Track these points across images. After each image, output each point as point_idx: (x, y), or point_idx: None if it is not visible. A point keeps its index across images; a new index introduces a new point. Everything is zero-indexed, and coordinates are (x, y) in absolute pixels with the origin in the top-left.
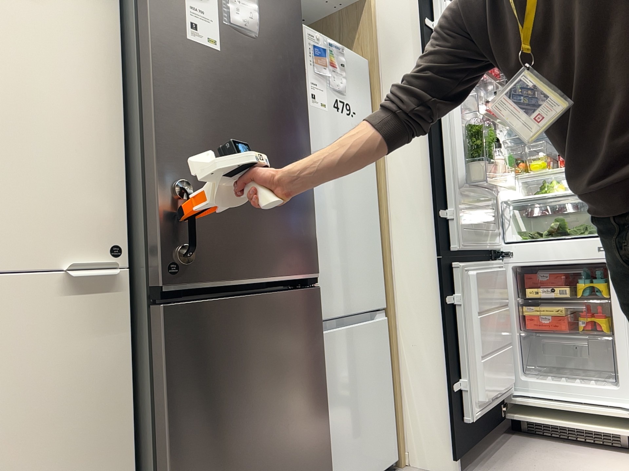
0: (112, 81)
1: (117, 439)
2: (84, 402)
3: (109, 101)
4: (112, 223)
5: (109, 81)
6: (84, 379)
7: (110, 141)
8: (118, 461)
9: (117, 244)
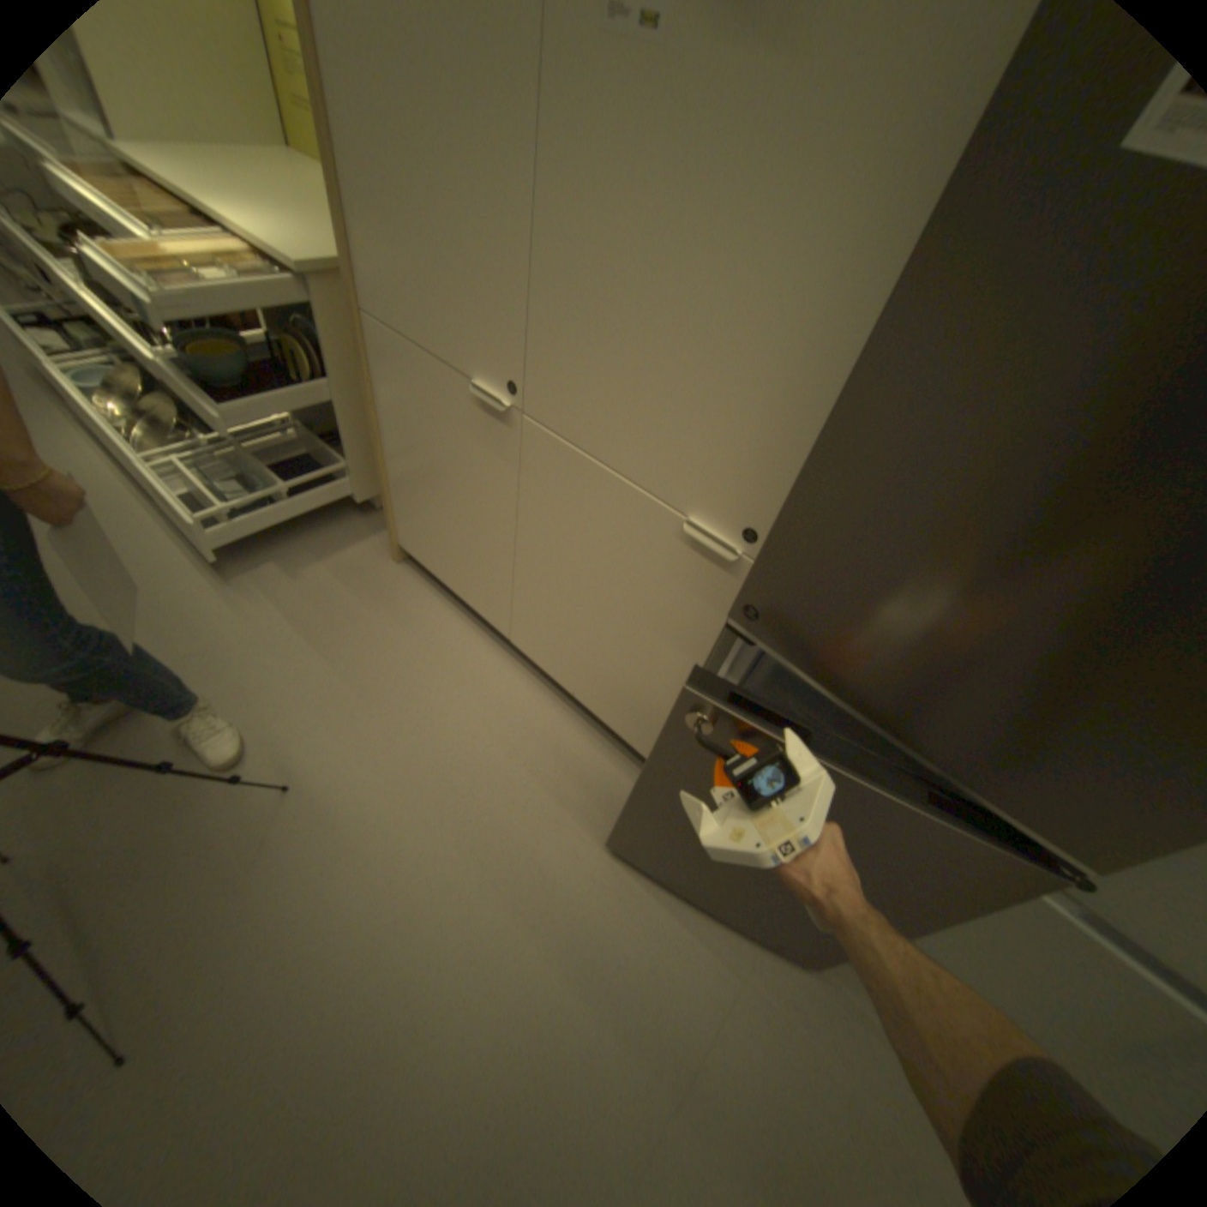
0: (897, 250)
1: (682, 674)
2: (669, 629)
3: (867, 297)
4: (768, 500)
5: (891, 249)
6: (675, 614)
7: (827, 379)
8: (676, 686)
9: (762, 527)
